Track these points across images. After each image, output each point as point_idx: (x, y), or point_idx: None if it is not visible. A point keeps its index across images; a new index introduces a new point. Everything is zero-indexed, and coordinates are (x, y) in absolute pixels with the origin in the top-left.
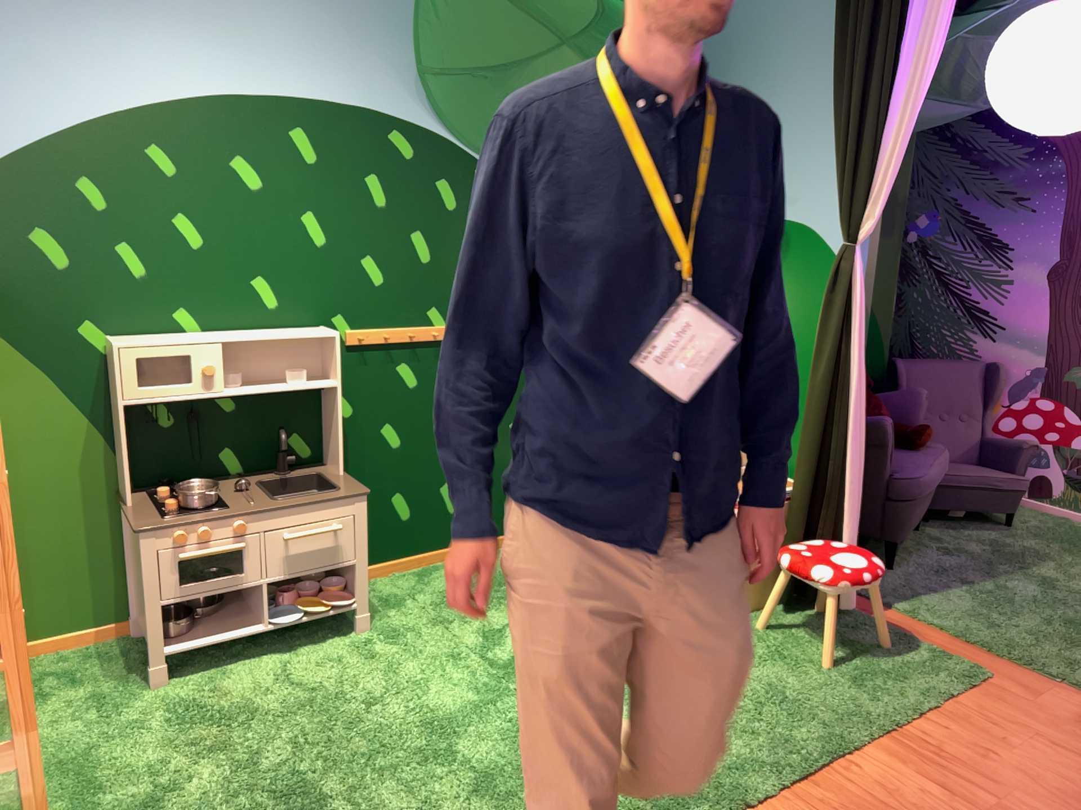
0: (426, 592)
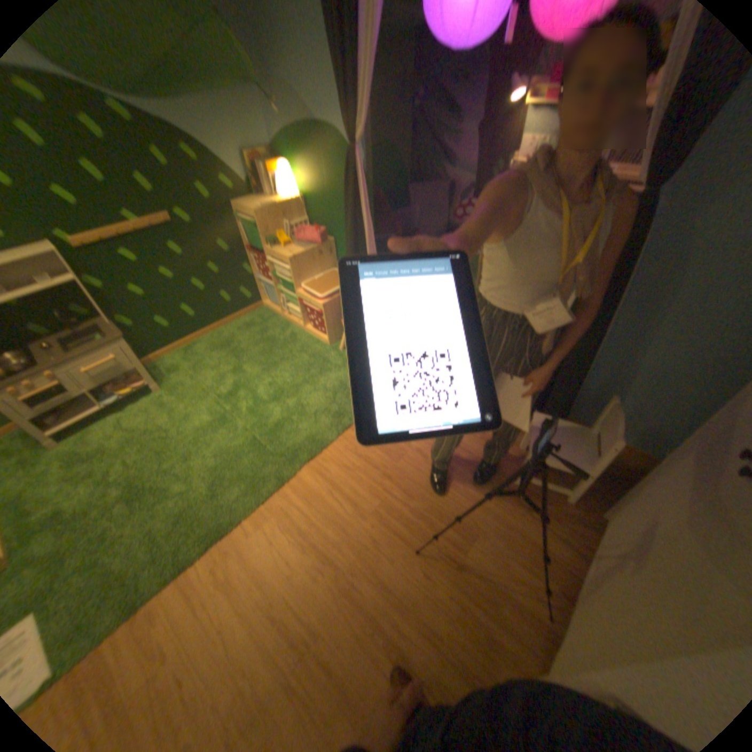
0: (189, 361)
